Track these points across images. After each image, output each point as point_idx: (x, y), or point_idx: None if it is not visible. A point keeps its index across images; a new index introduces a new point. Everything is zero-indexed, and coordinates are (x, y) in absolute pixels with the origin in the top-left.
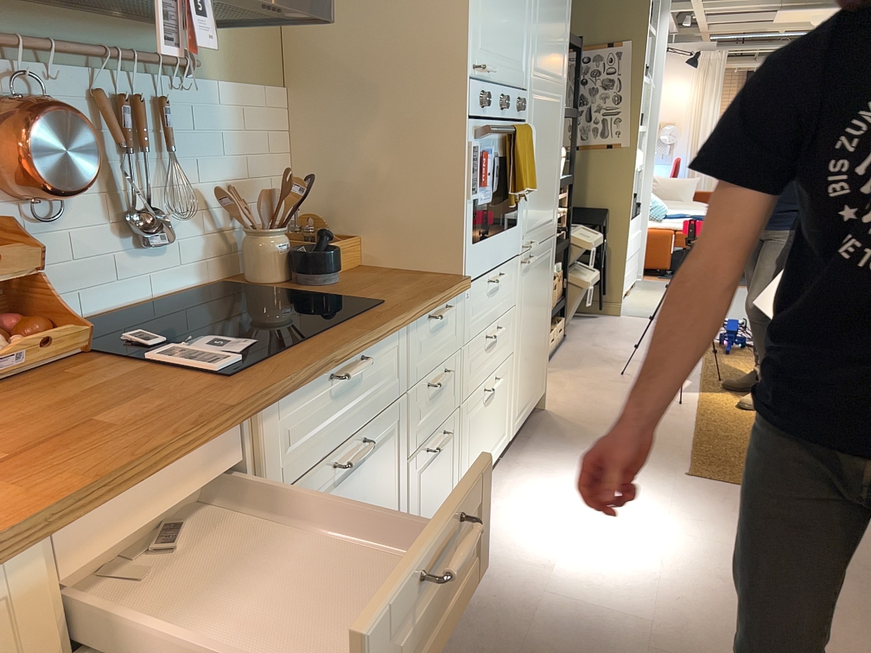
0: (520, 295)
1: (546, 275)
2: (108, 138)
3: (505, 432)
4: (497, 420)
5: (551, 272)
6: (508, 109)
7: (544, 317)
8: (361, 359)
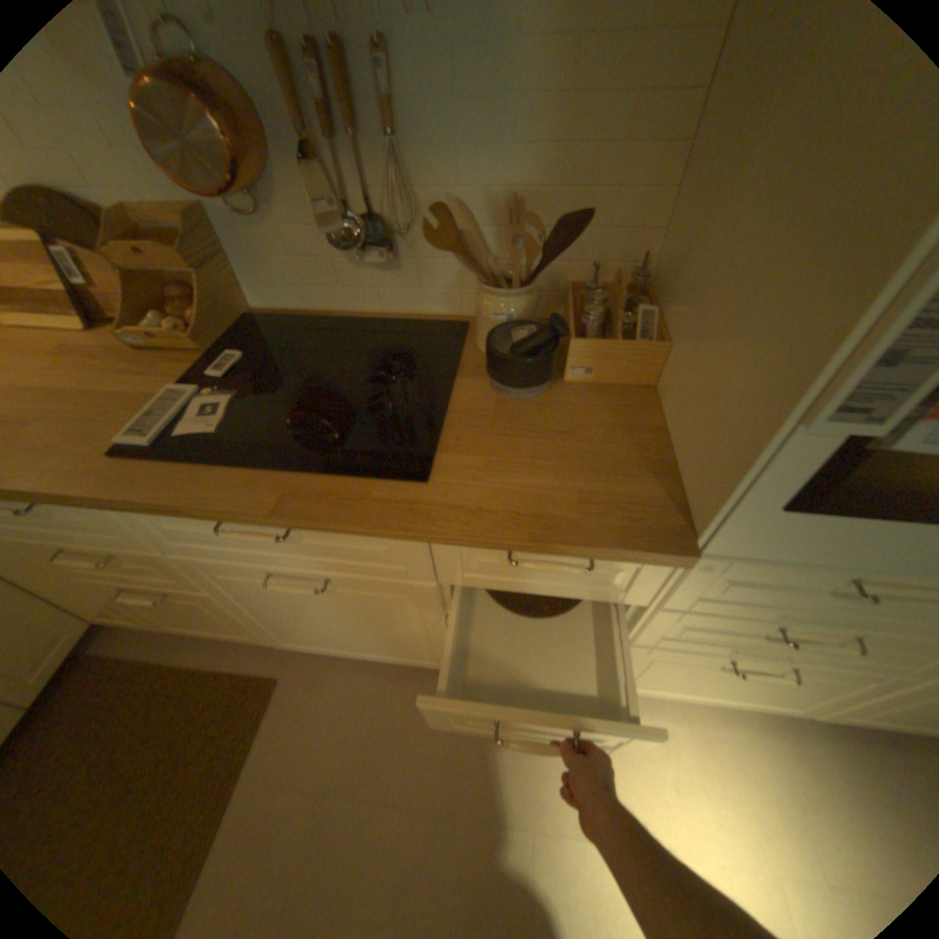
0: None
1: None
2: (305, 109)
3: (797, 708)
4: (772, 694)
5: None
6: None
7: None
8: (282, 529)
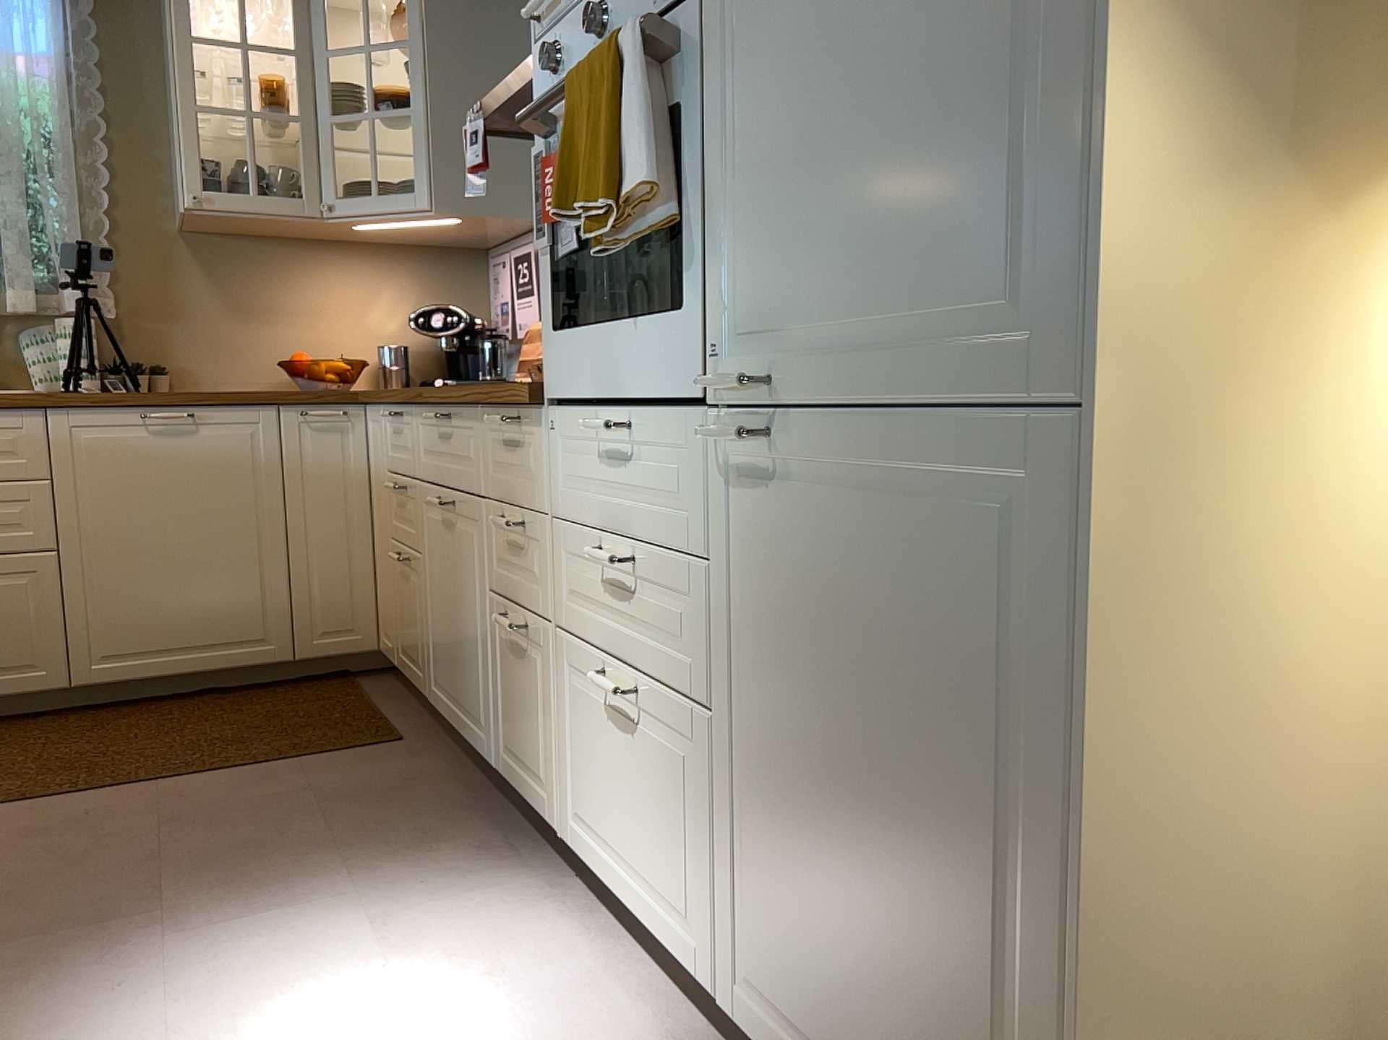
0: (728, 548)
1: (970, 610)
2: None
3: (694, 931)
4: (656, 832)
5: (1046, 629)
6: (624, 16)
7: (968, 833)
8: (444, 414)
